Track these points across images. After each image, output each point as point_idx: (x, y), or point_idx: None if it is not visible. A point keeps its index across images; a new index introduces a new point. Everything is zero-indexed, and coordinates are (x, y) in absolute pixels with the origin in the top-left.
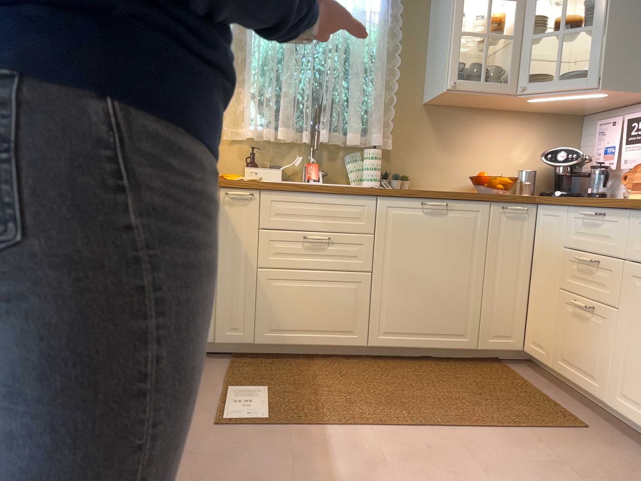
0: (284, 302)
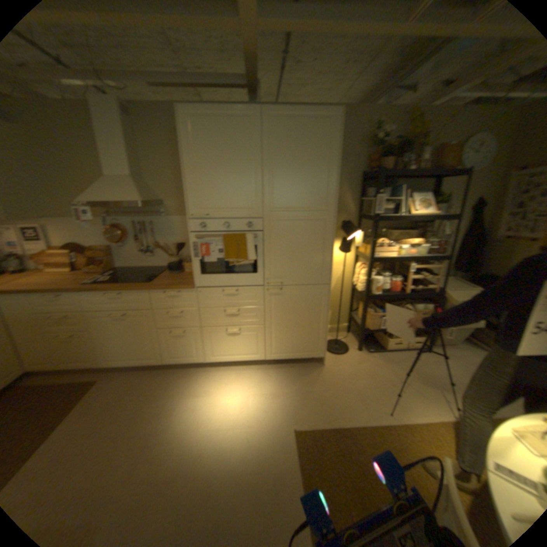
0: None
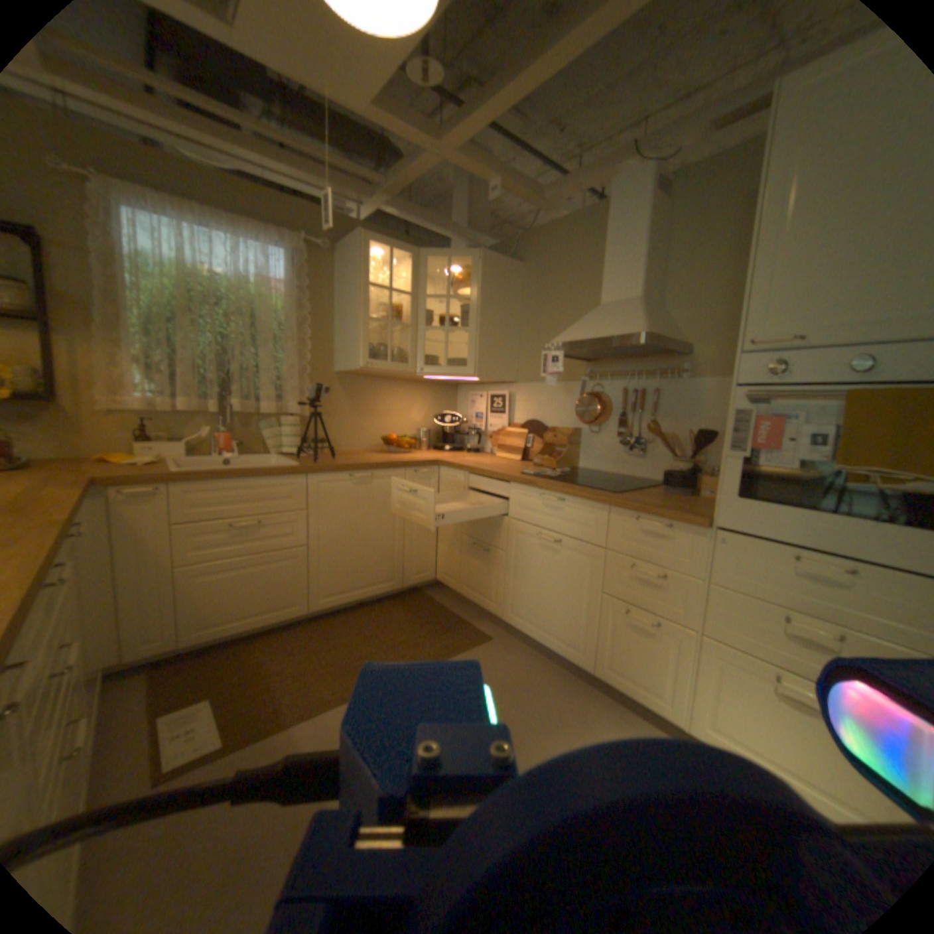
0: (211, 597)
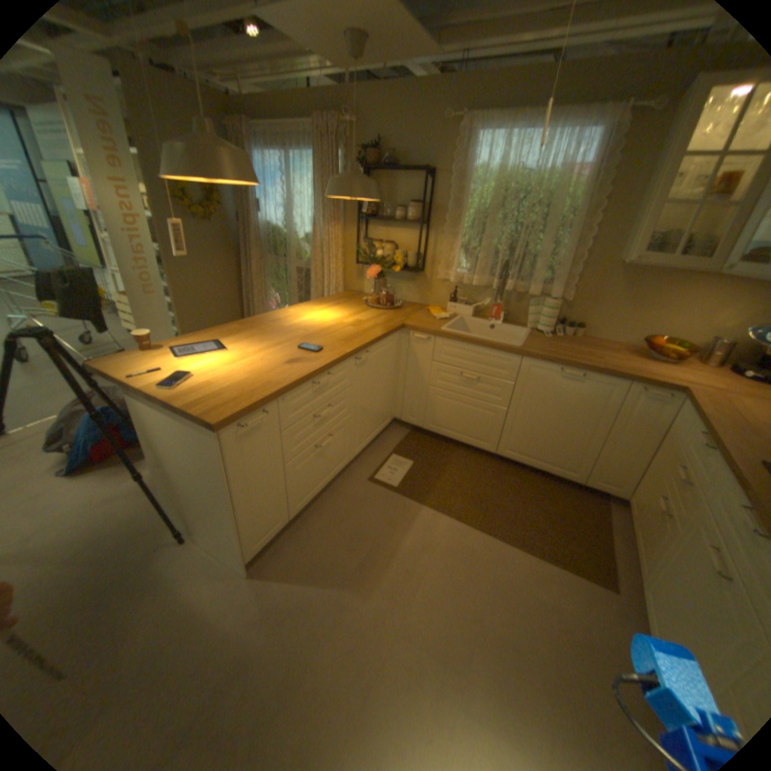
0: (443, 410)
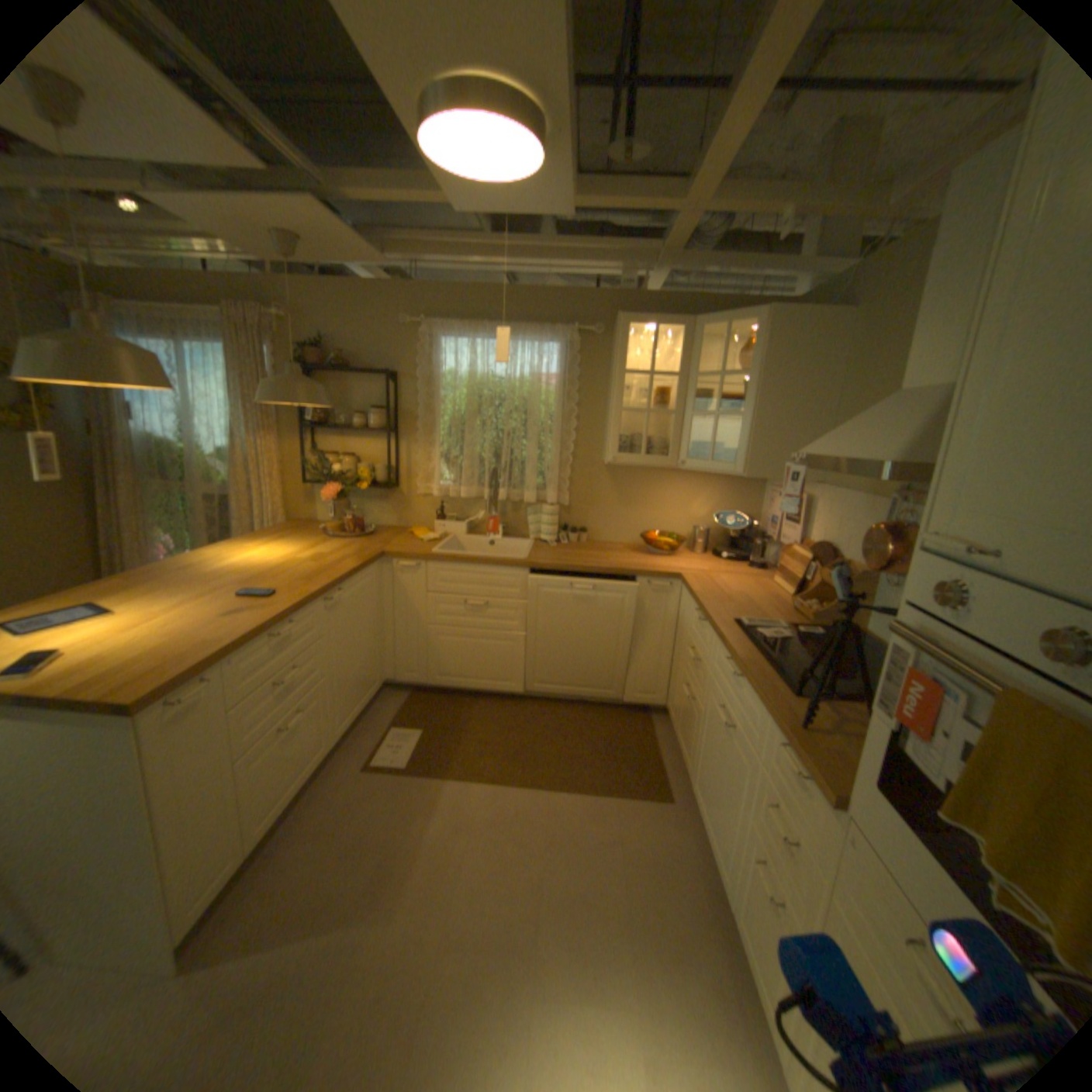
0: (450, 654)
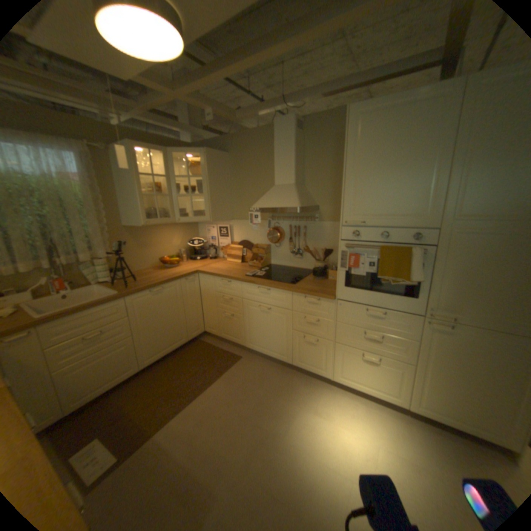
0: (79, 382)
